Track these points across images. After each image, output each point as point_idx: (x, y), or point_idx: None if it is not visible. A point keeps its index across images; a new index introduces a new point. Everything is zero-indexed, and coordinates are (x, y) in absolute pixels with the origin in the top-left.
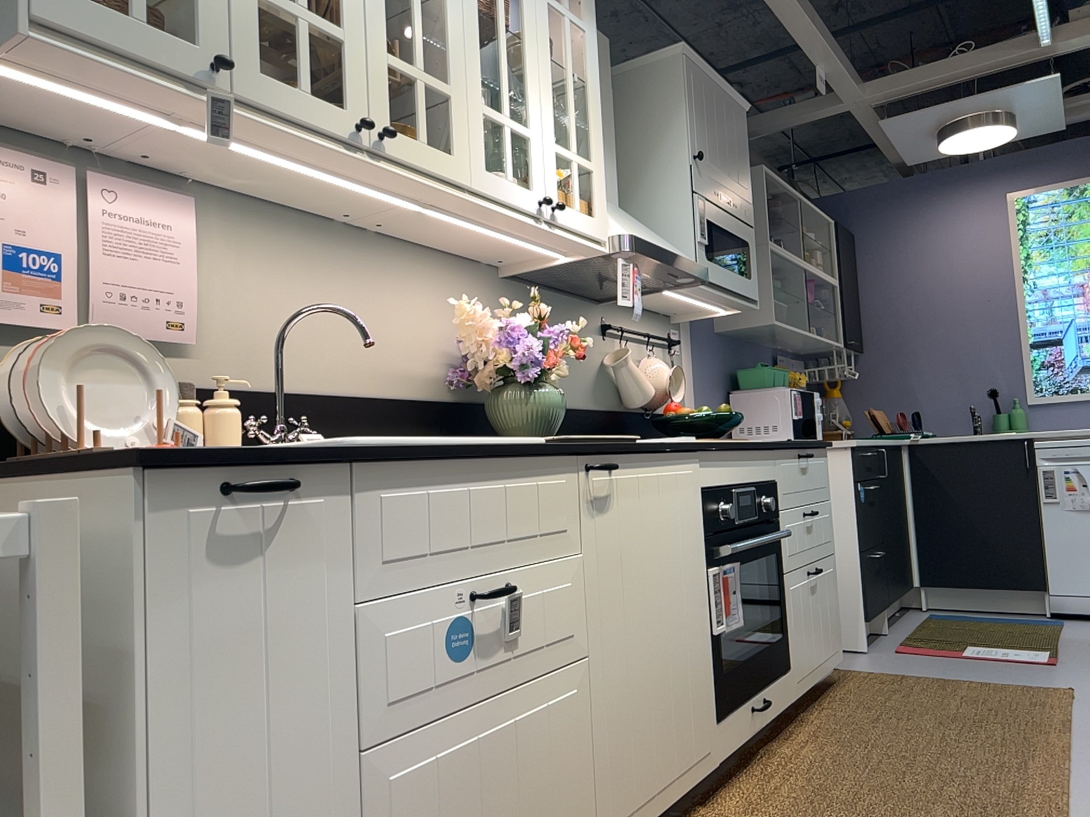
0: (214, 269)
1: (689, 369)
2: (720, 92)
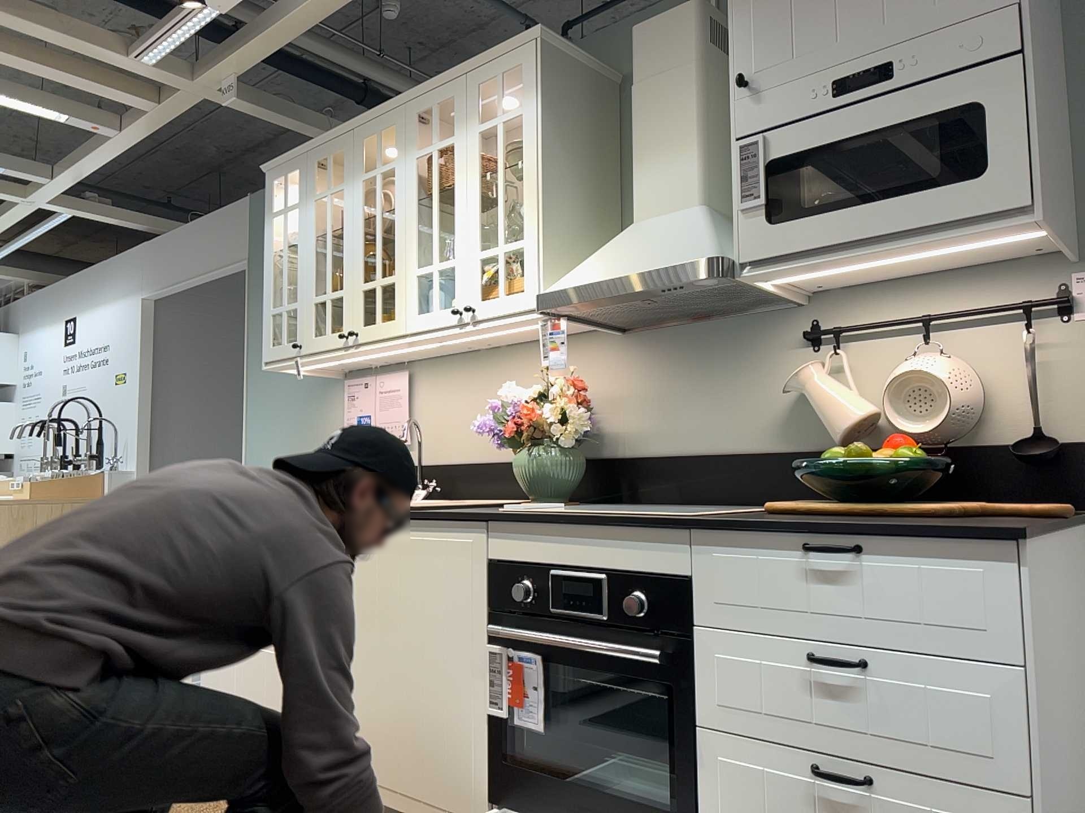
0: (421, 401)
1: None
2: None
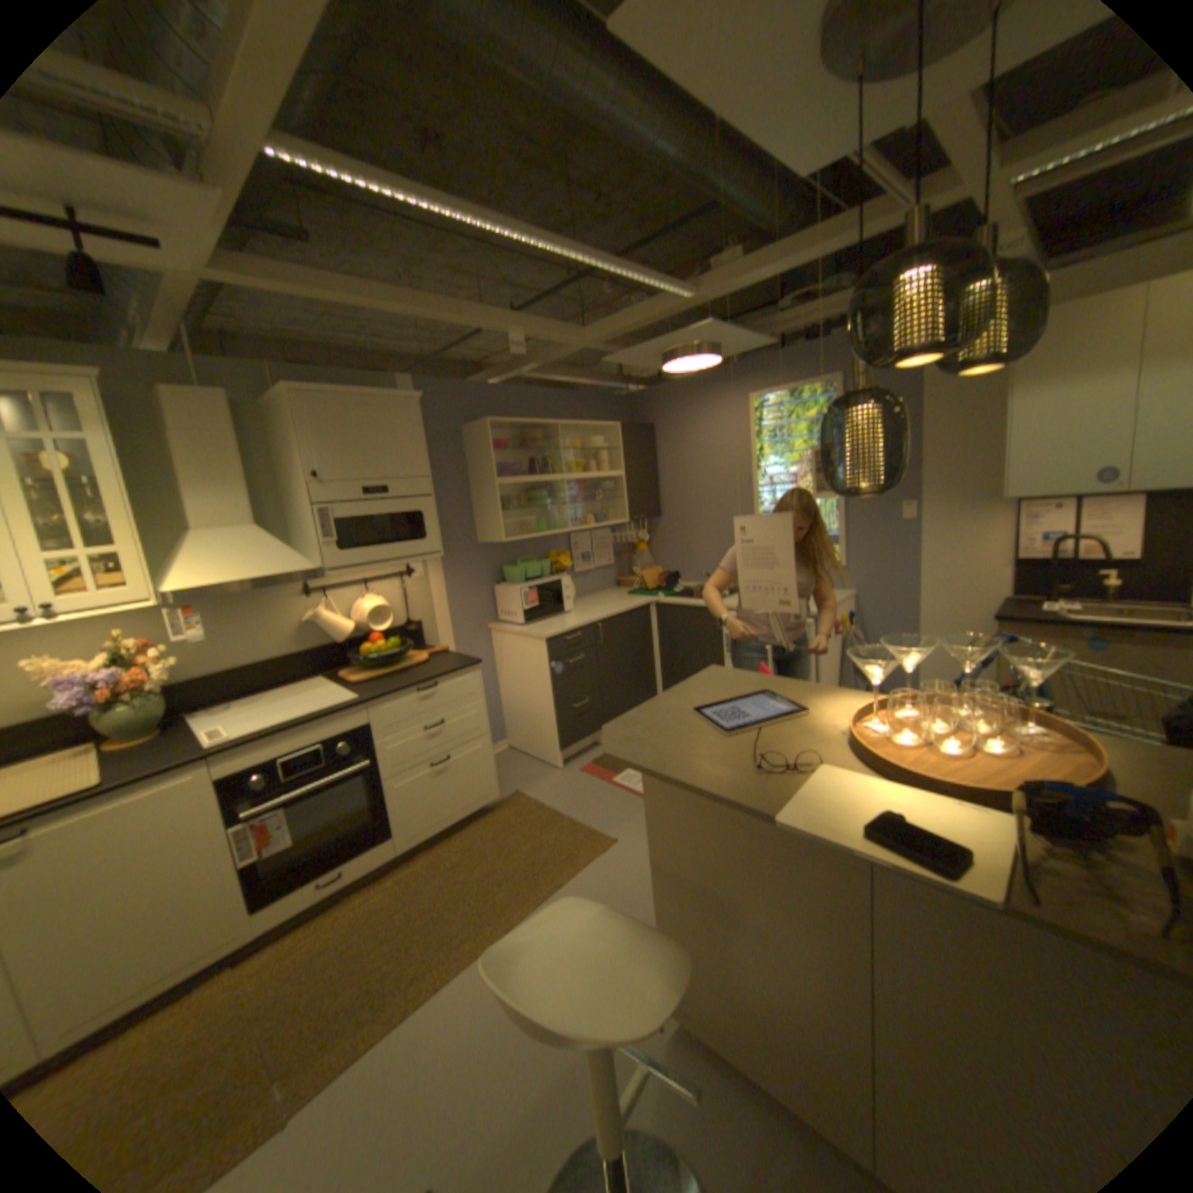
0: None
1: (435, 584)
2: (361, 399)
